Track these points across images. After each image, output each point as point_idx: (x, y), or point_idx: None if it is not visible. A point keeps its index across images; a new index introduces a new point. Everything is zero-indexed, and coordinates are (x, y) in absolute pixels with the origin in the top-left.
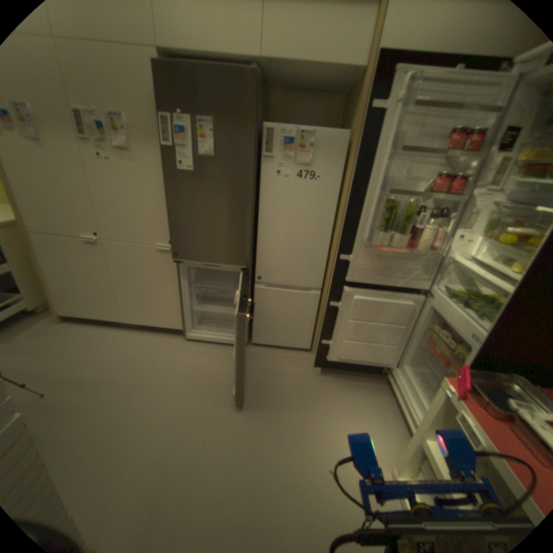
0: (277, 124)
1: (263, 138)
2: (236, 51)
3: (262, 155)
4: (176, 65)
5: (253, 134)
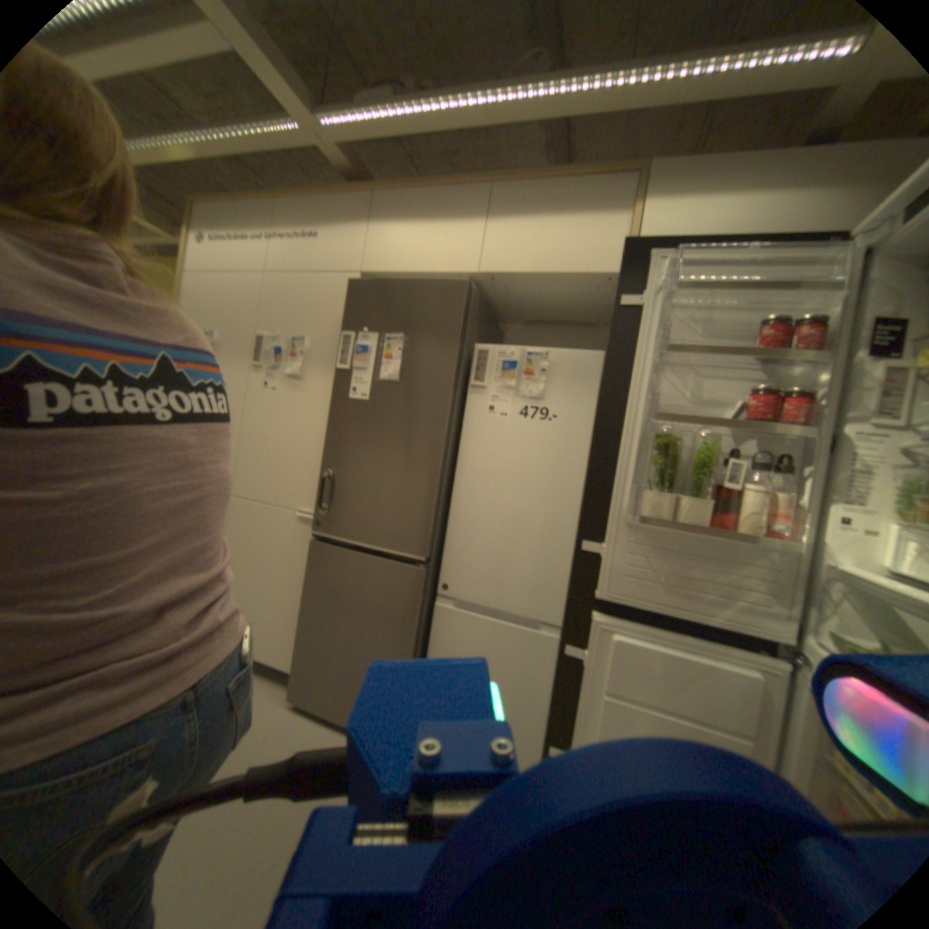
0: (493, 345)
1: (474, 364)
2: (448, 268)
3: (471, 386)
4: (372, 281)
5: (455, 352)
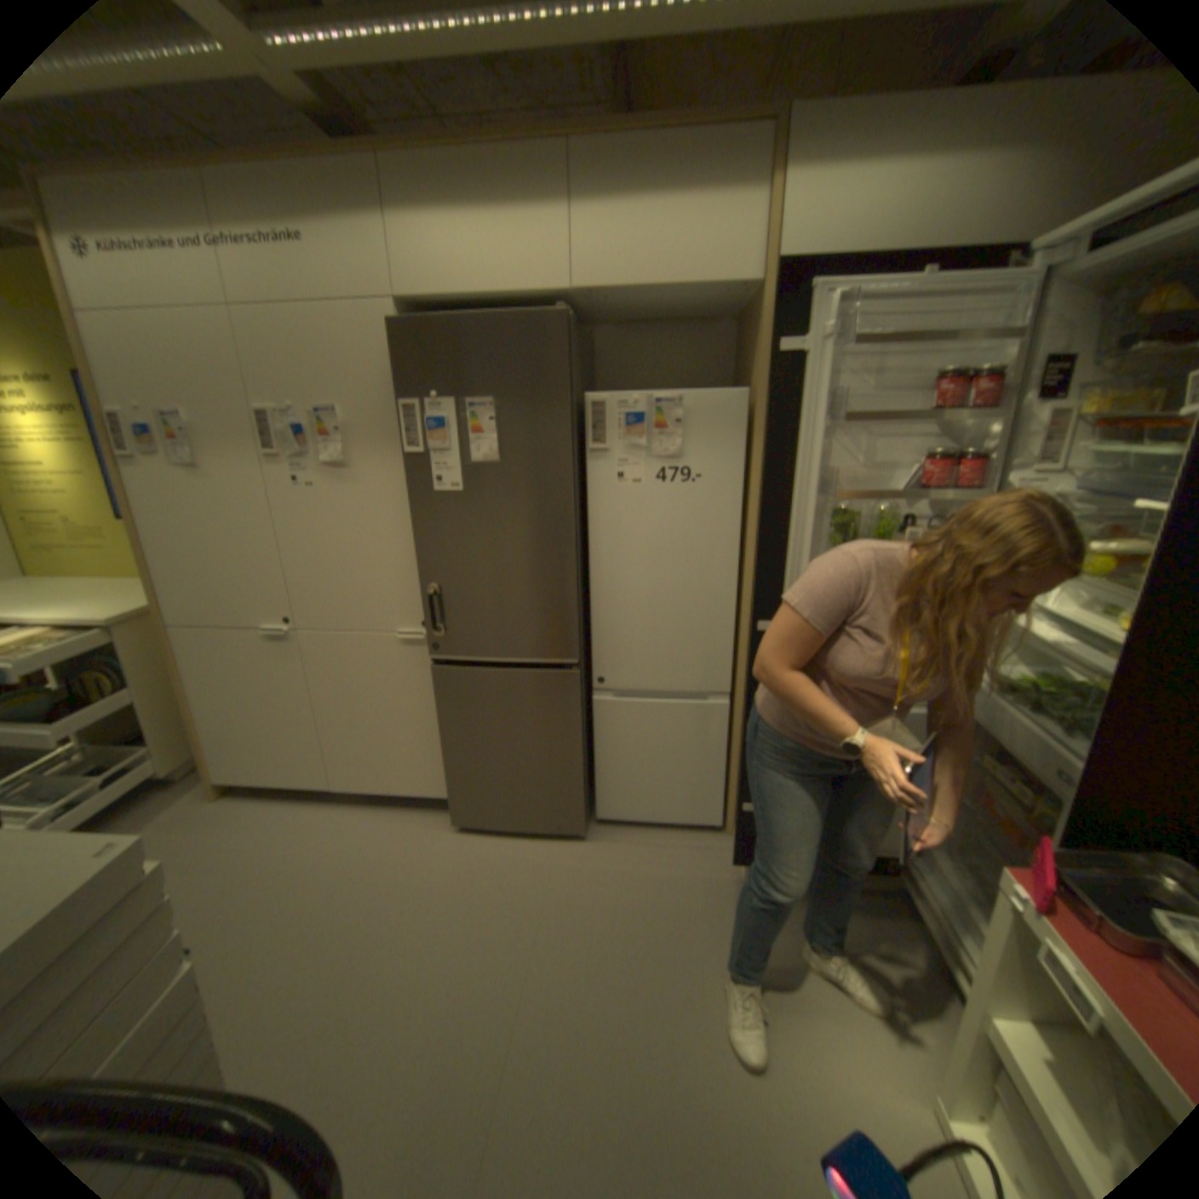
0: (610, 394)
1: (587, 419)
2: (528, 286)
3: (588, 448)
4: (428, 323)
5: (569, 416)
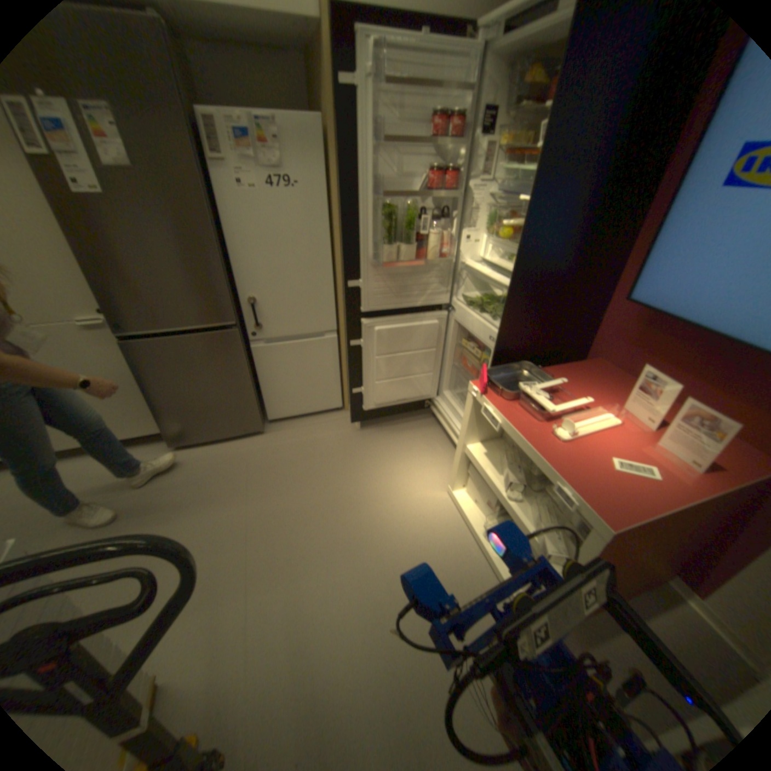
0: (218, 110)
1: (202, 131)
2: None
3: (208, 158)
4: None
5: (187, 127)
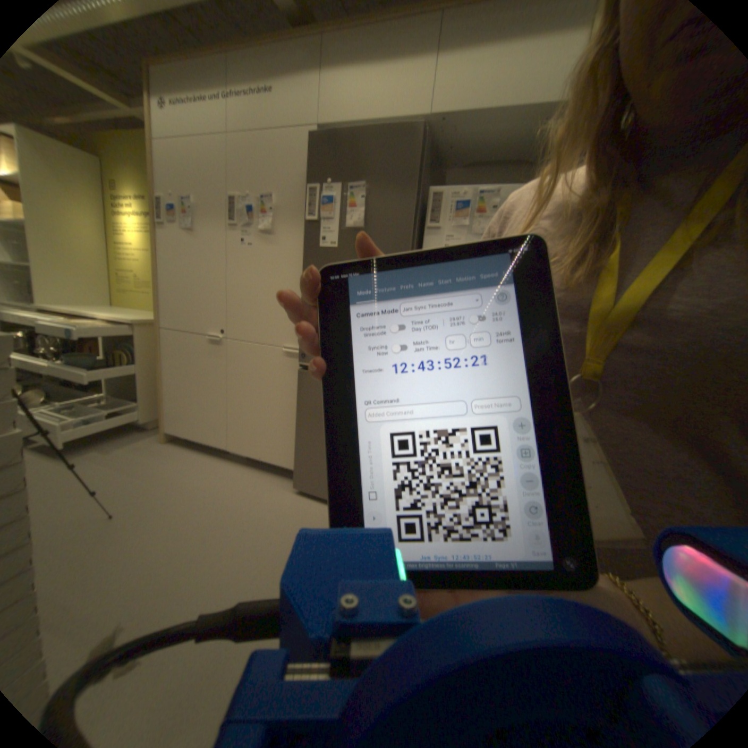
0: (447, 186)
1: (429, 207)
2: (402, 112)
3: (426, 228)
4: (333, 132)
5: (415, 195)
